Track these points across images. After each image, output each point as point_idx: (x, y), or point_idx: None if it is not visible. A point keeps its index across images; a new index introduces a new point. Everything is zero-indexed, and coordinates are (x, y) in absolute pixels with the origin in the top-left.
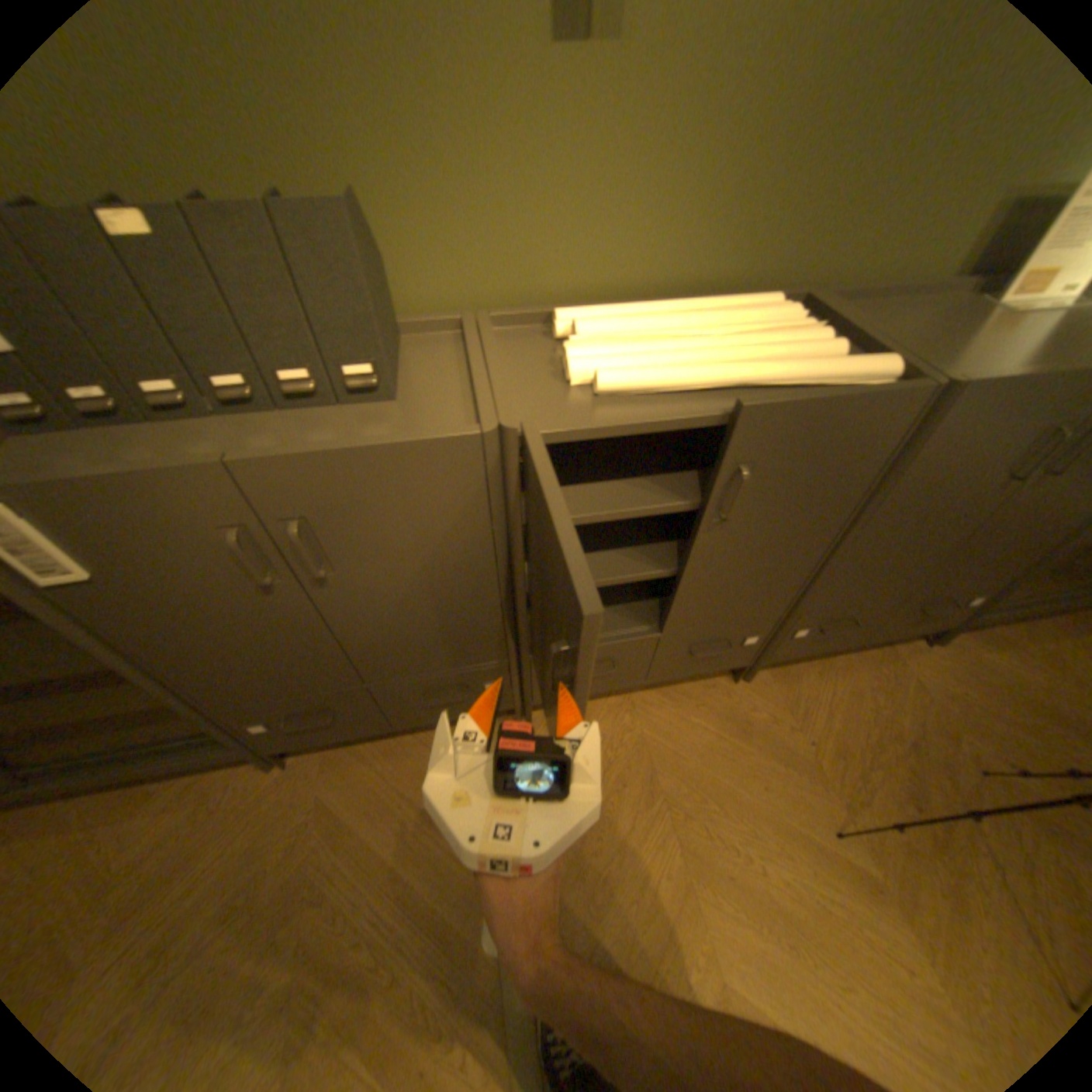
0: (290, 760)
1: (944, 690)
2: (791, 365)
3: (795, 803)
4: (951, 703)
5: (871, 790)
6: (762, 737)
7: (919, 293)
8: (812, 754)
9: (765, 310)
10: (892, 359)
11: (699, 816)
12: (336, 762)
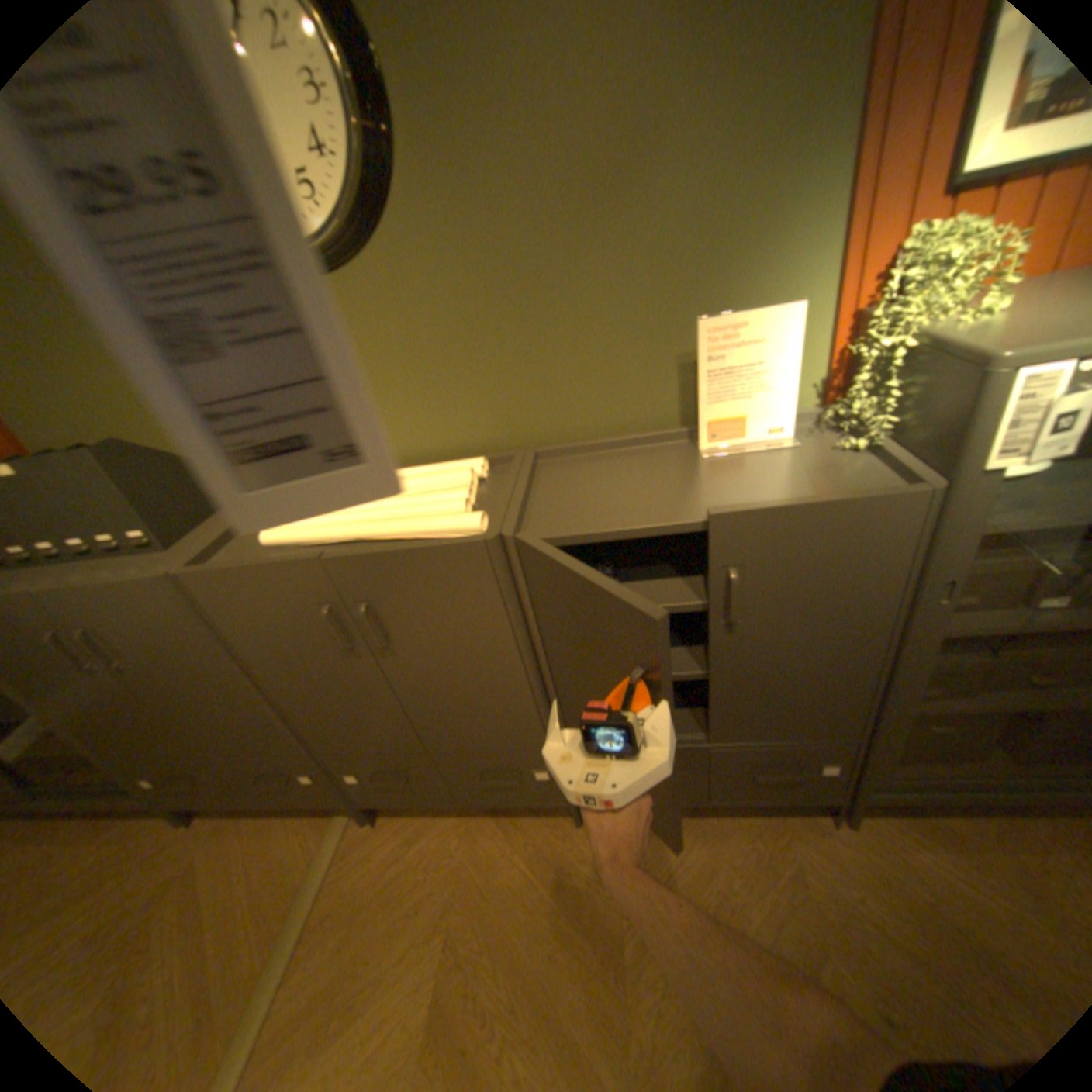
0: (194, 823)
1: (830, 890)
2: (390, 525)
3: (571, 986)
4: (832, 910)
5: (670, 997)
6: (574, 896)
7: (627, 447)
8: (619, 932)
9: (438, 476)
10: (473, 518)
11: (466, 970)
12: (220, 832)
